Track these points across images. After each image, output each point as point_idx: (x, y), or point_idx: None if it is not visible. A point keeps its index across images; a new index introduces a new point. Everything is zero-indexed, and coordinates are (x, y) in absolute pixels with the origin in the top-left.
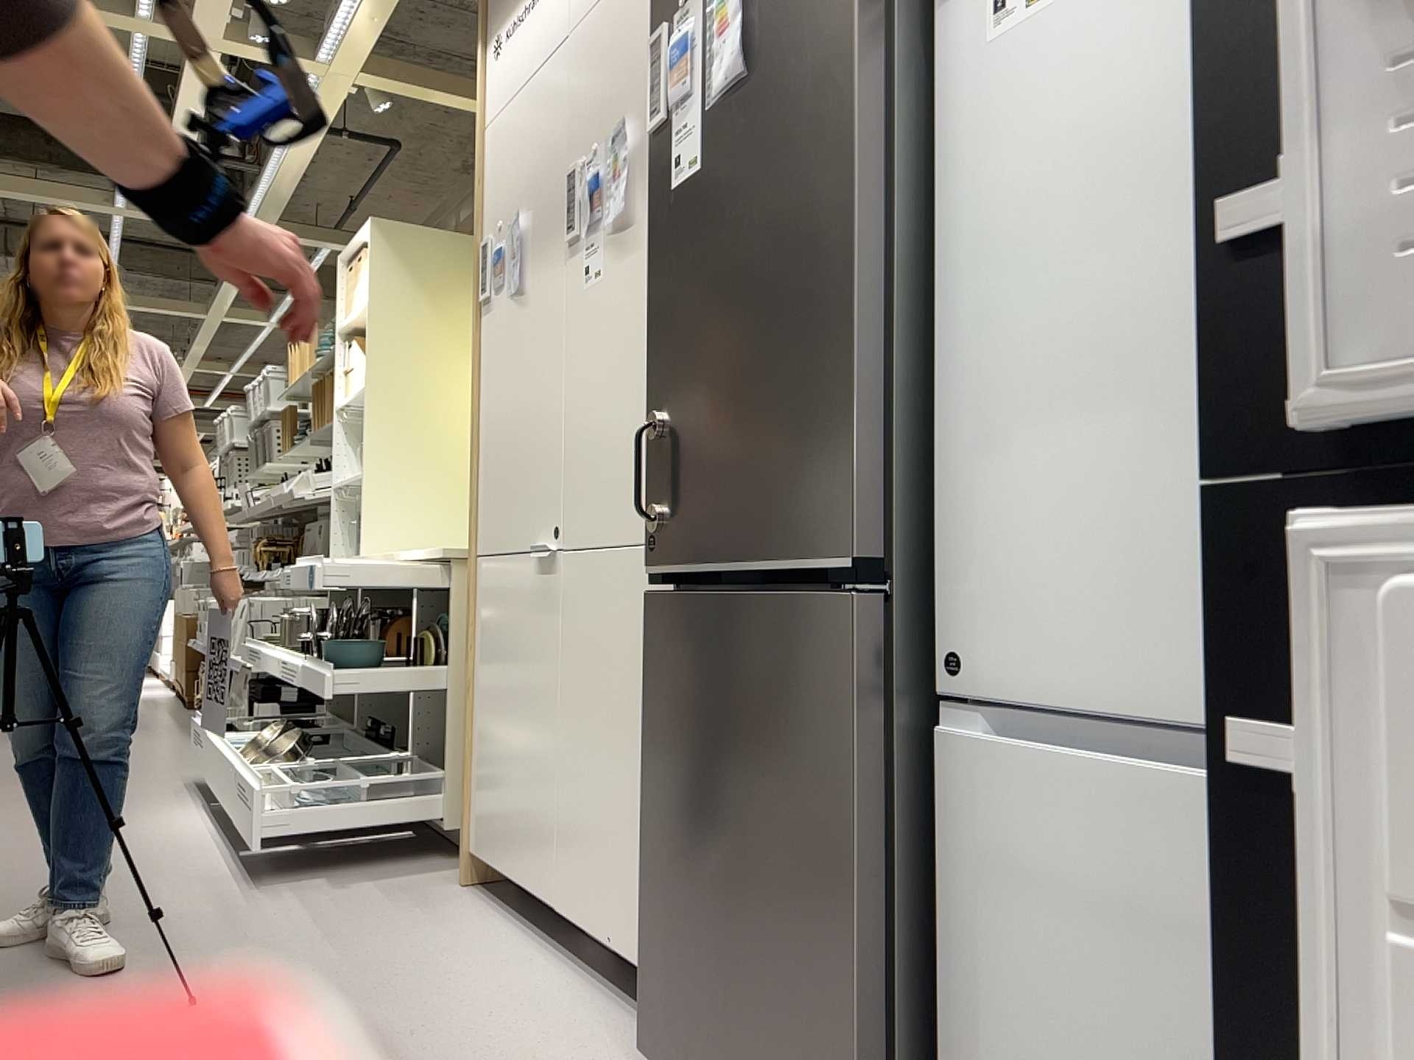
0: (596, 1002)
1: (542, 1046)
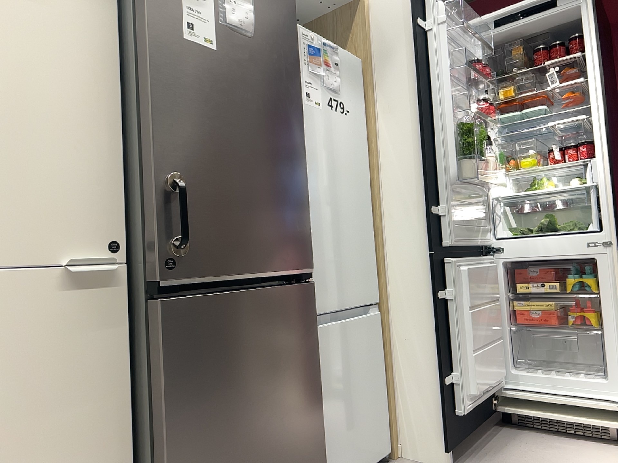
0: None
1: None
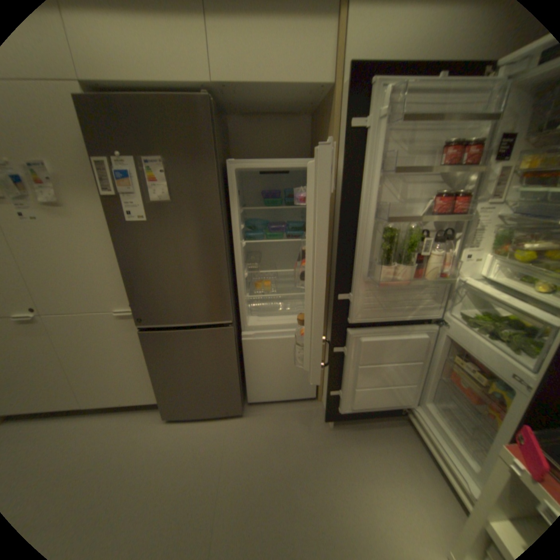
0: (121, 418)
1: (127, 437)
